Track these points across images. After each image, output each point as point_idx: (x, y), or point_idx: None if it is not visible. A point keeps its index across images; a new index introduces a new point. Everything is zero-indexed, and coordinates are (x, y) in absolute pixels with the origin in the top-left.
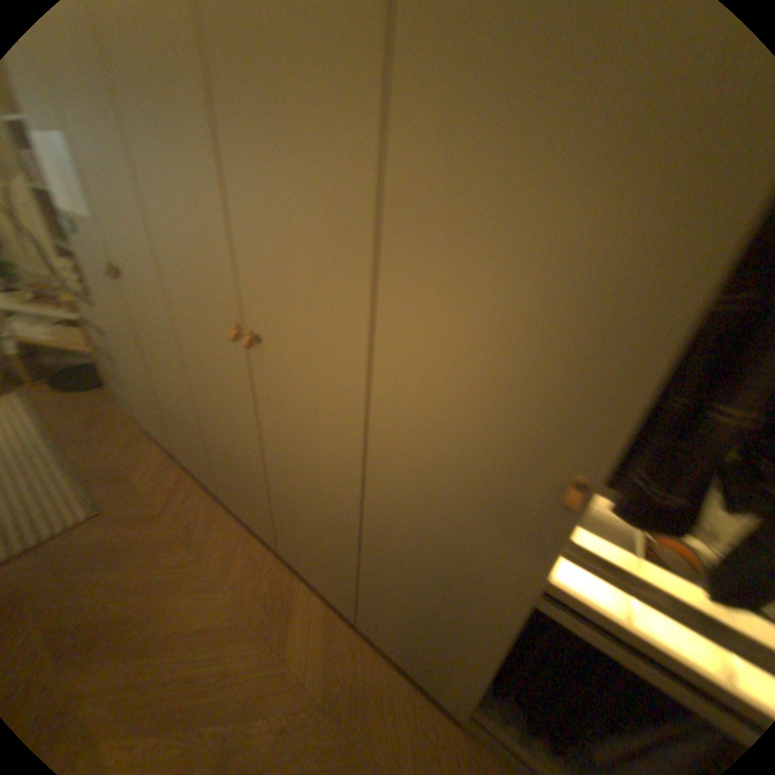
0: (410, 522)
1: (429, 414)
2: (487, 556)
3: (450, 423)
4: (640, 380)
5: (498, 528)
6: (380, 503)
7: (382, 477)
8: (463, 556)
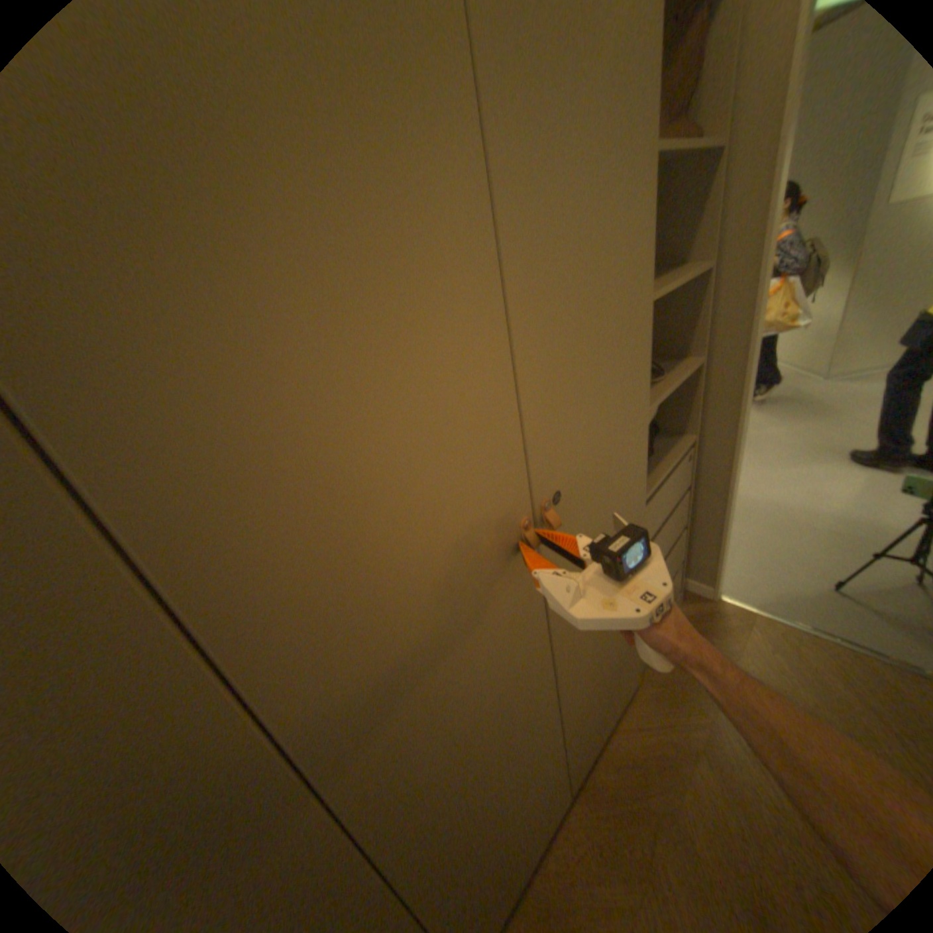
0: (452, 766)
1: (400, 639)
2: (516, 664)
3: (426, 614)
4: (514, 417)
5: (509, 632)
6: (410, 821)
7: (393, 793)
8: (504, 699)
